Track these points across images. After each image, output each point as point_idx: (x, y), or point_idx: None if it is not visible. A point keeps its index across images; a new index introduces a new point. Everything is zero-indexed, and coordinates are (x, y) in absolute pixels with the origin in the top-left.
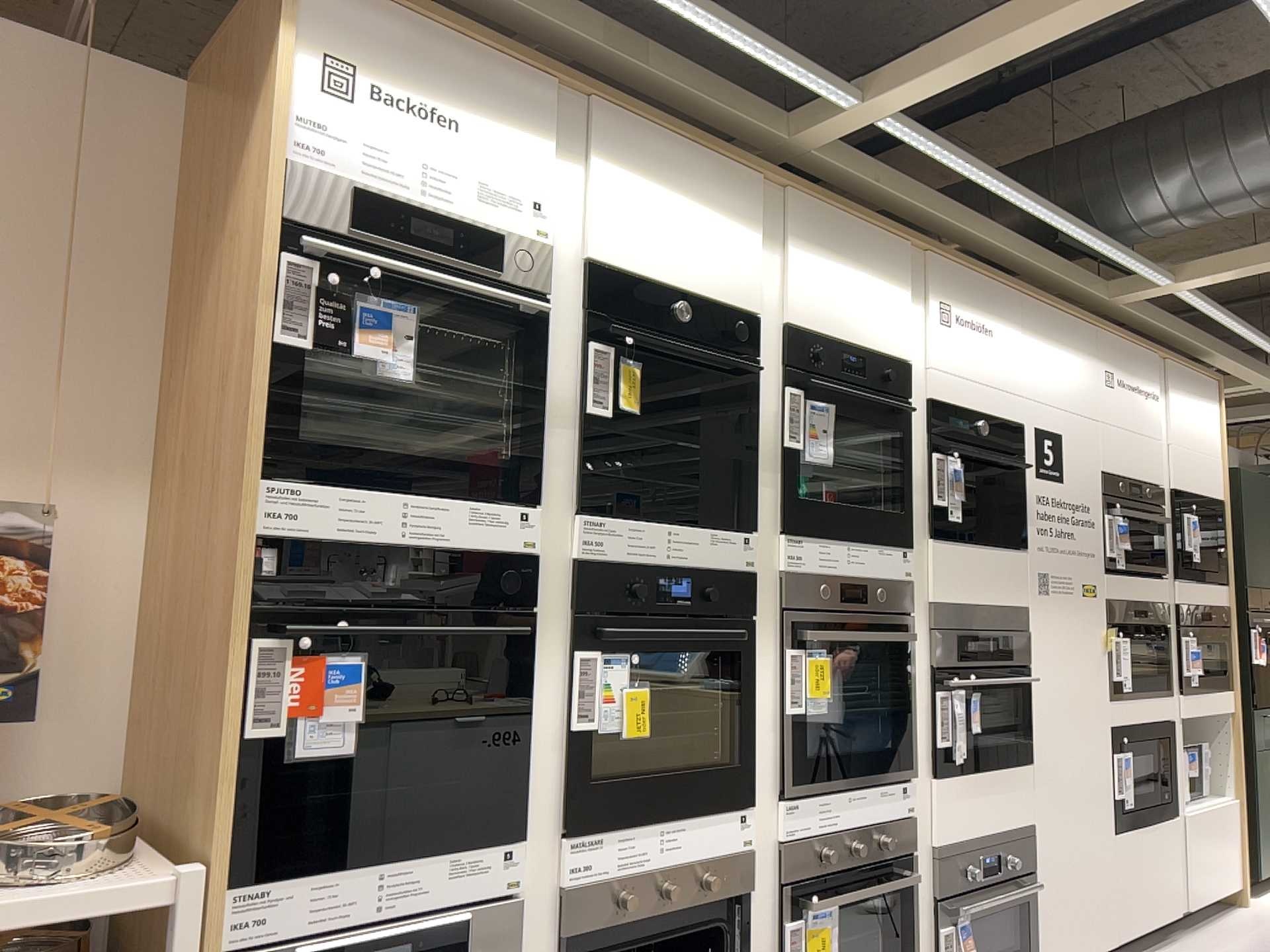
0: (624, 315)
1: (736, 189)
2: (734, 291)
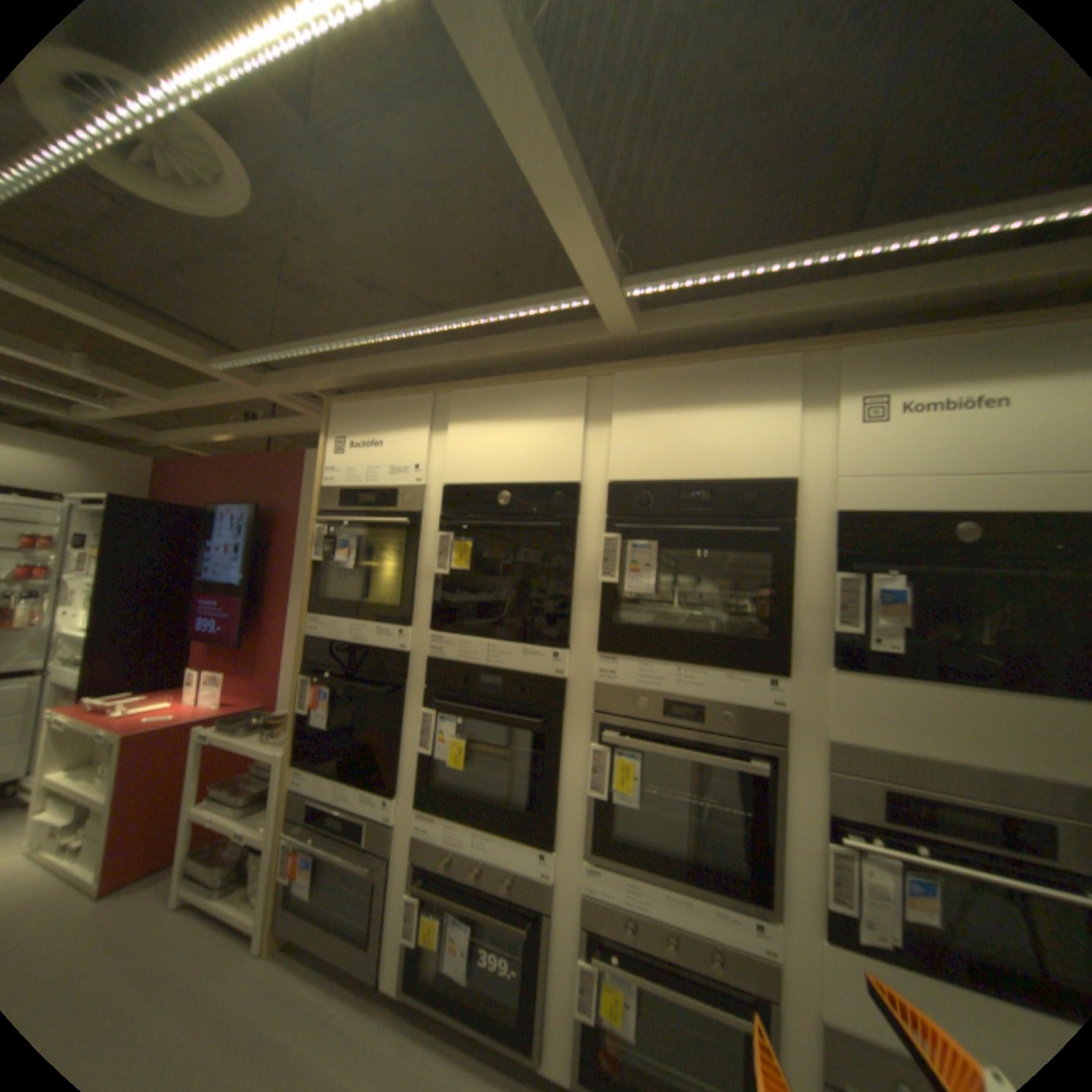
0: (466, 508)
1: (562, 388)
2: (556, 467)
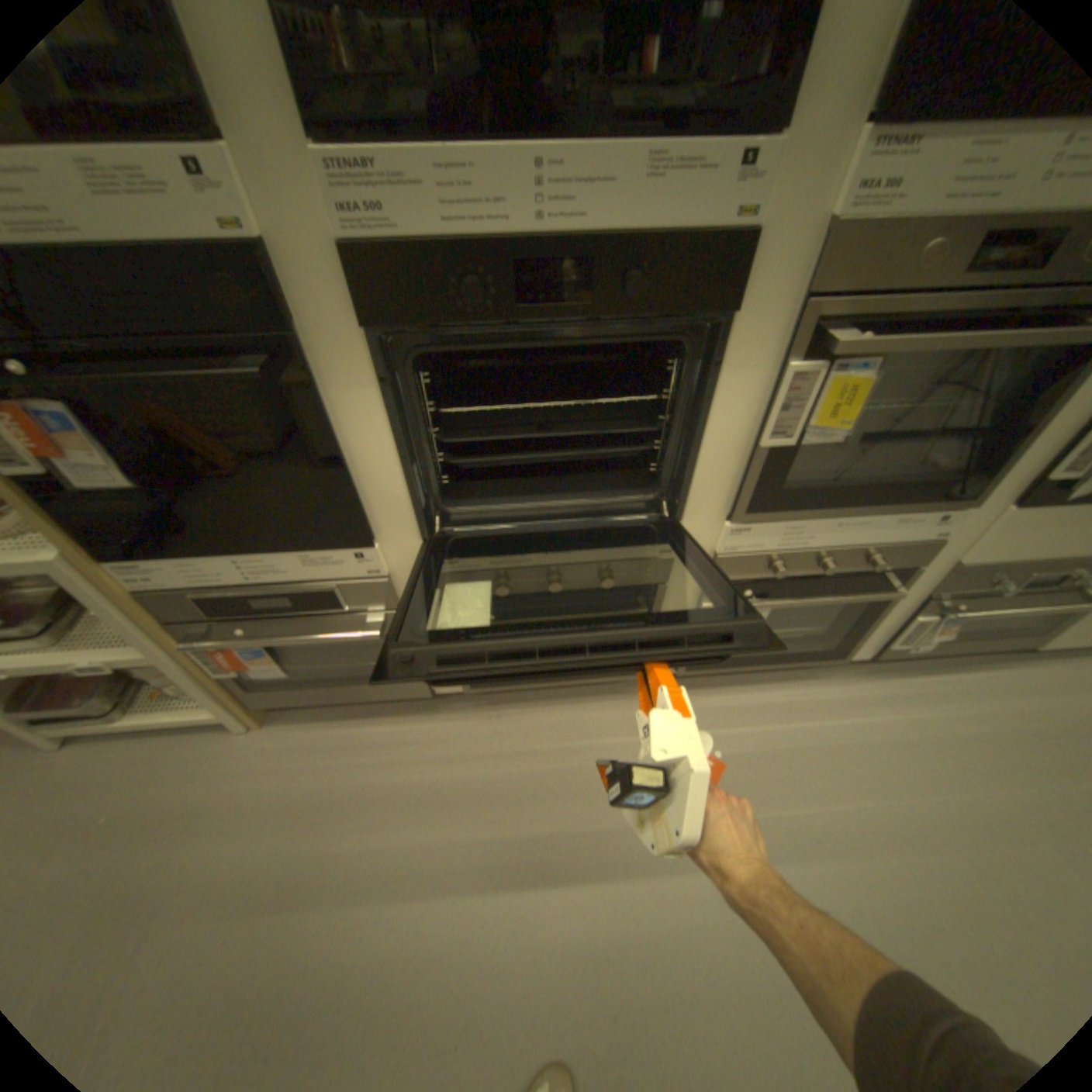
0: None
1: None
2: None
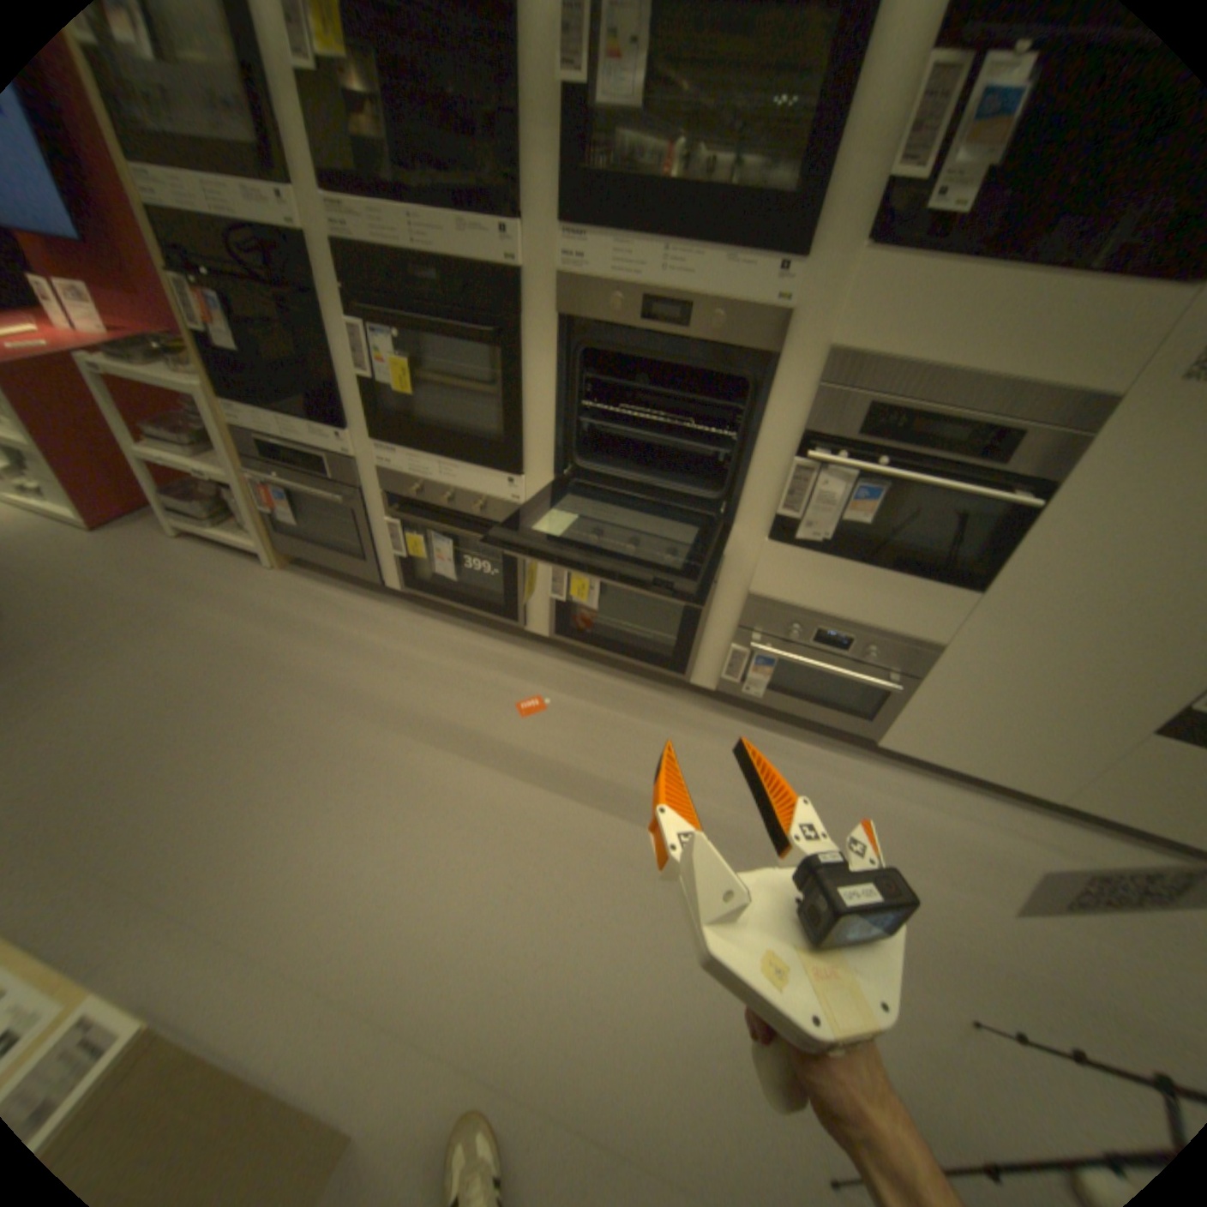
0: None
1: None
2: None
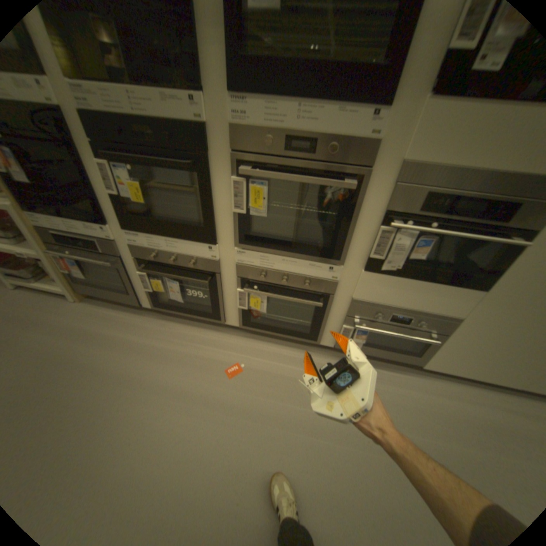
0: None
1: None
2: None
